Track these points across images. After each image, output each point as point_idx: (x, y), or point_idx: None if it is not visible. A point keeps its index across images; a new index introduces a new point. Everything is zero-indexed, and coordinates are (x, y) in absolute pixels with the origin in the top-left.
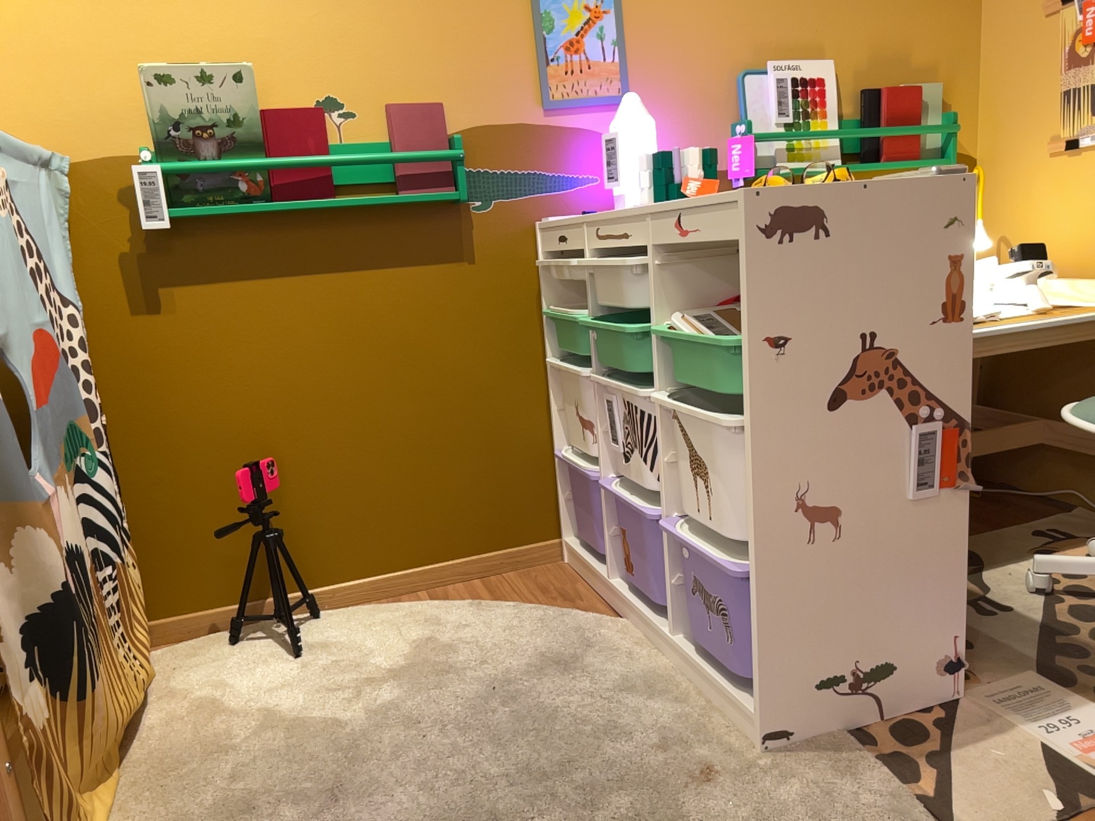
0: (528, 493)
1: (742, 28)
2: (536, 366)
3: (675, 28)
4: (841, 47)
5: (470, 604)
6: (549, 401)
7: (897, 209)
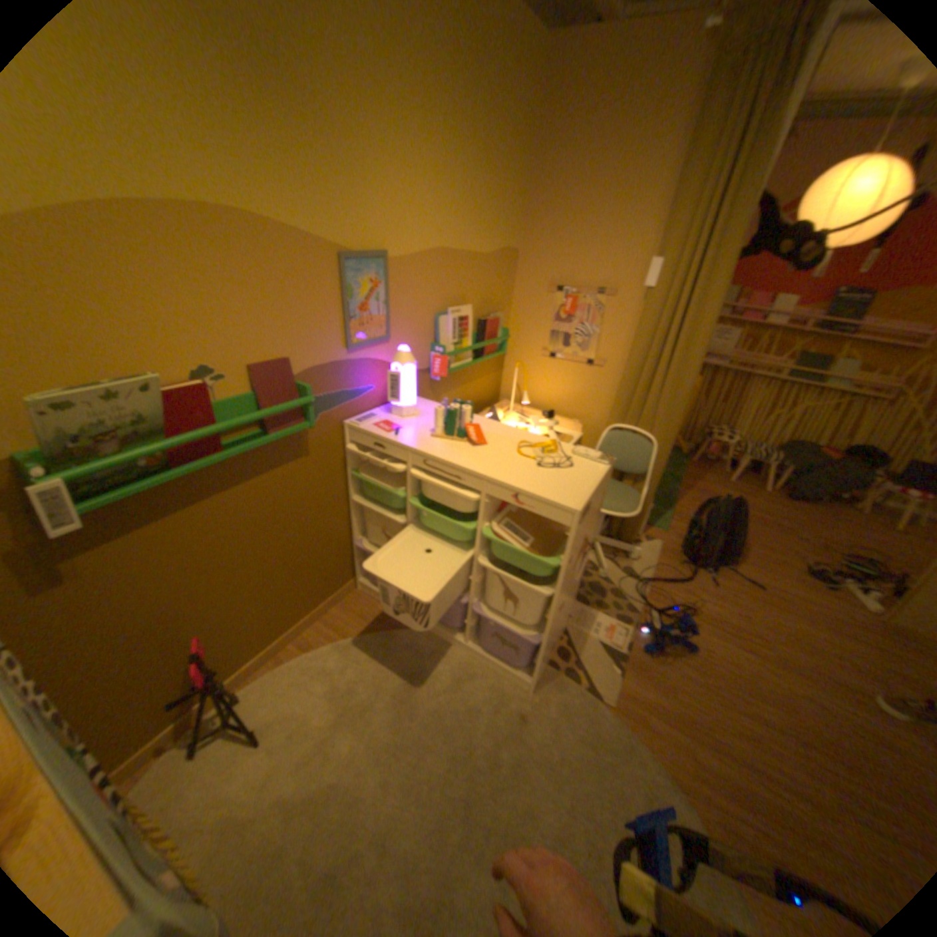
0: (339, 566)
1: (438, 288)
2: (342, 501)
3: (411, 290)
4: (472, 296)
5: (334, 648)
6: (348, 517)
7: (602, 484)
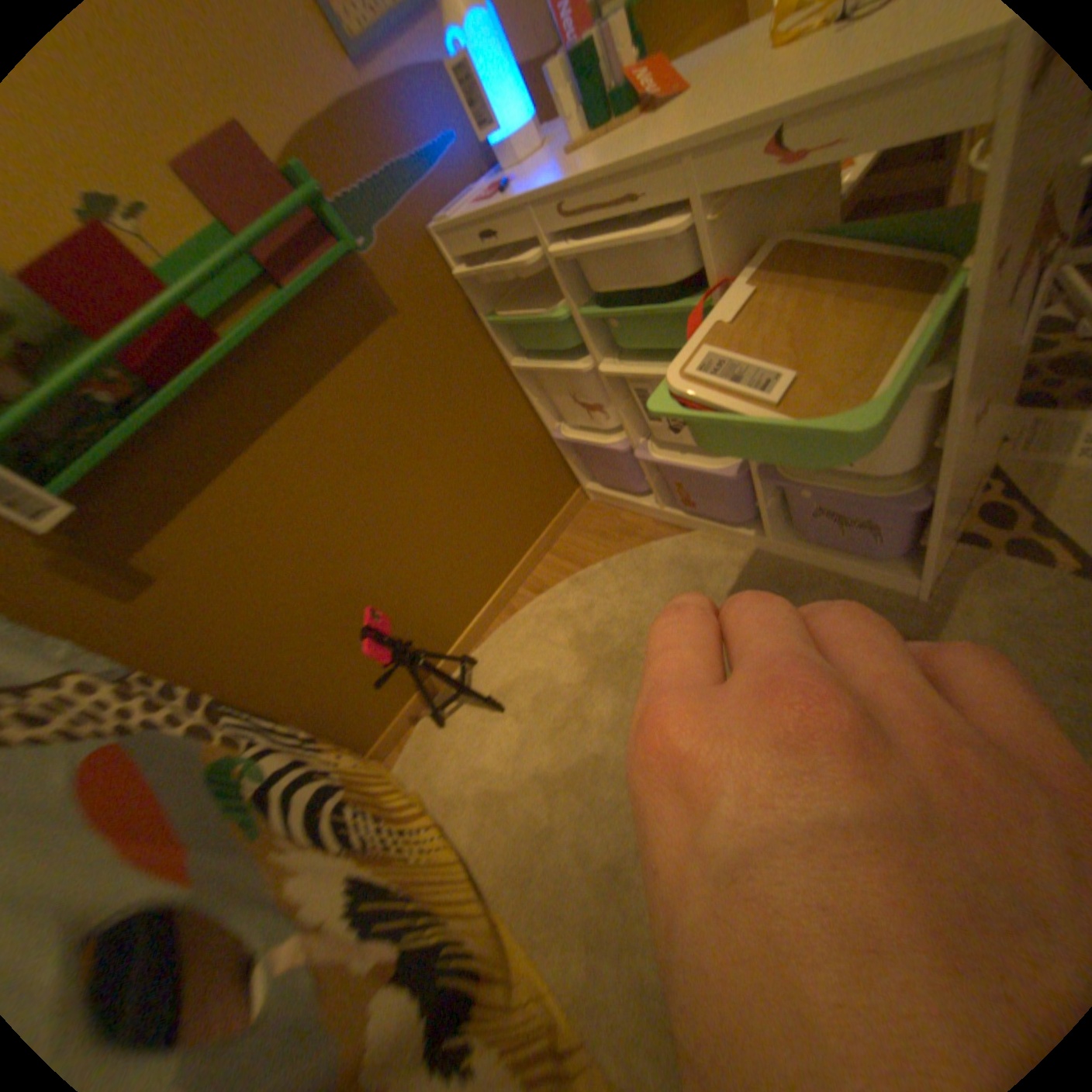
0: (547, 475)
1: None
2: (502, 376)
3: None
4: None
5: (573, 583)
6: (526, 398)
7: None
